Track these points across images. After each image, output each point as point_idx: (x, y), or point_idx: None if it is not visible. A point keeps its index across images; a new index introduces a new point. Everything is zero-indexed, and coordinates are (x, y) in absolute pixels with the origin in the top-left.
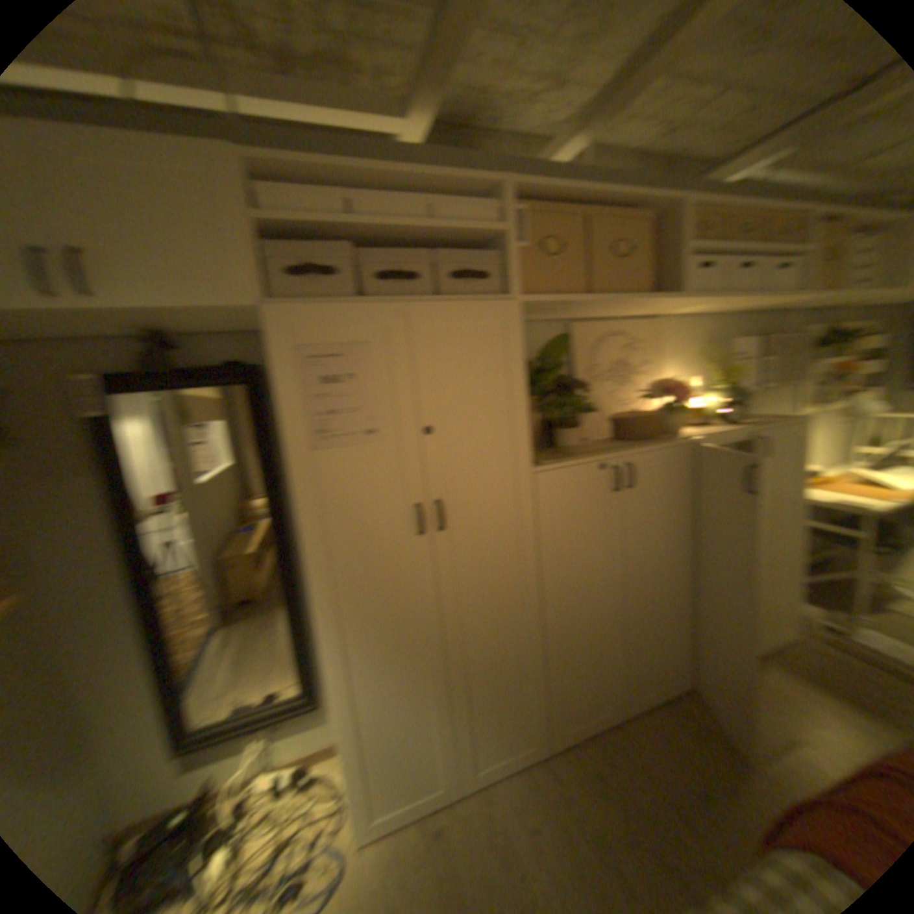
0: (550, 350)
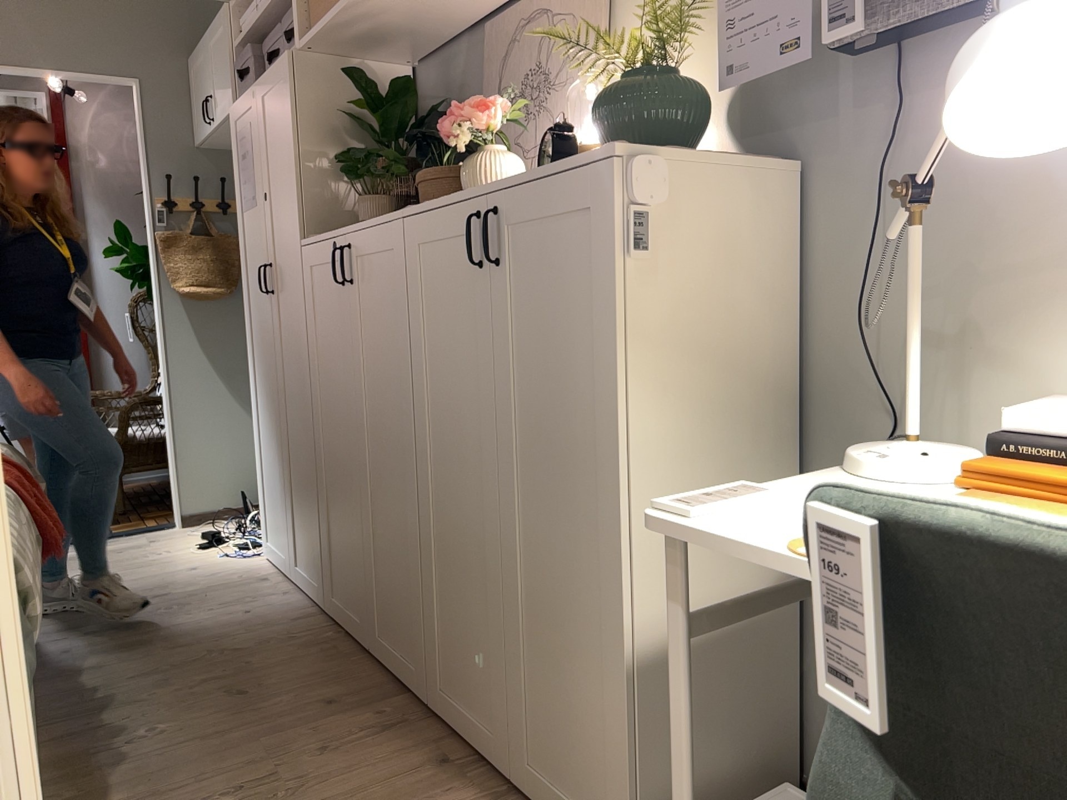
0: (401, 88)
